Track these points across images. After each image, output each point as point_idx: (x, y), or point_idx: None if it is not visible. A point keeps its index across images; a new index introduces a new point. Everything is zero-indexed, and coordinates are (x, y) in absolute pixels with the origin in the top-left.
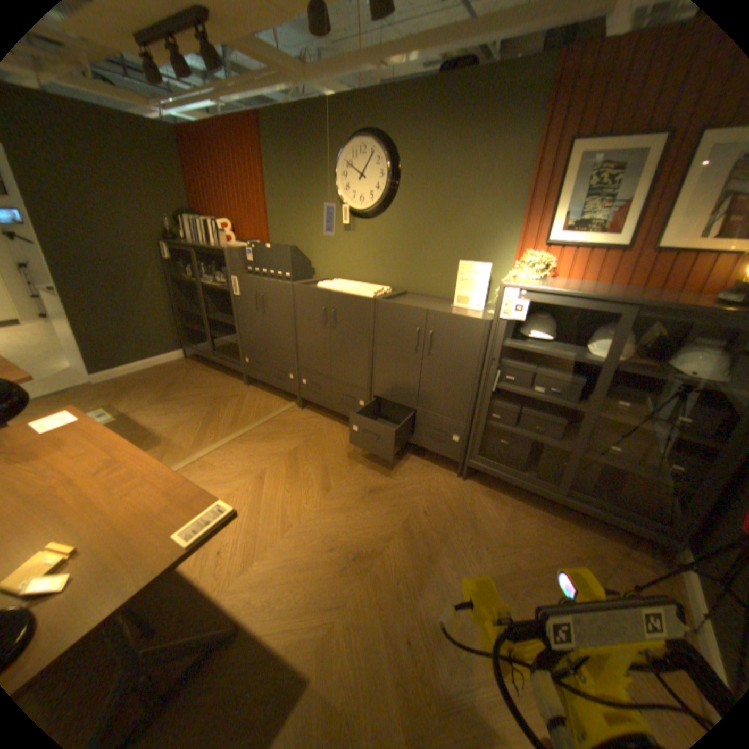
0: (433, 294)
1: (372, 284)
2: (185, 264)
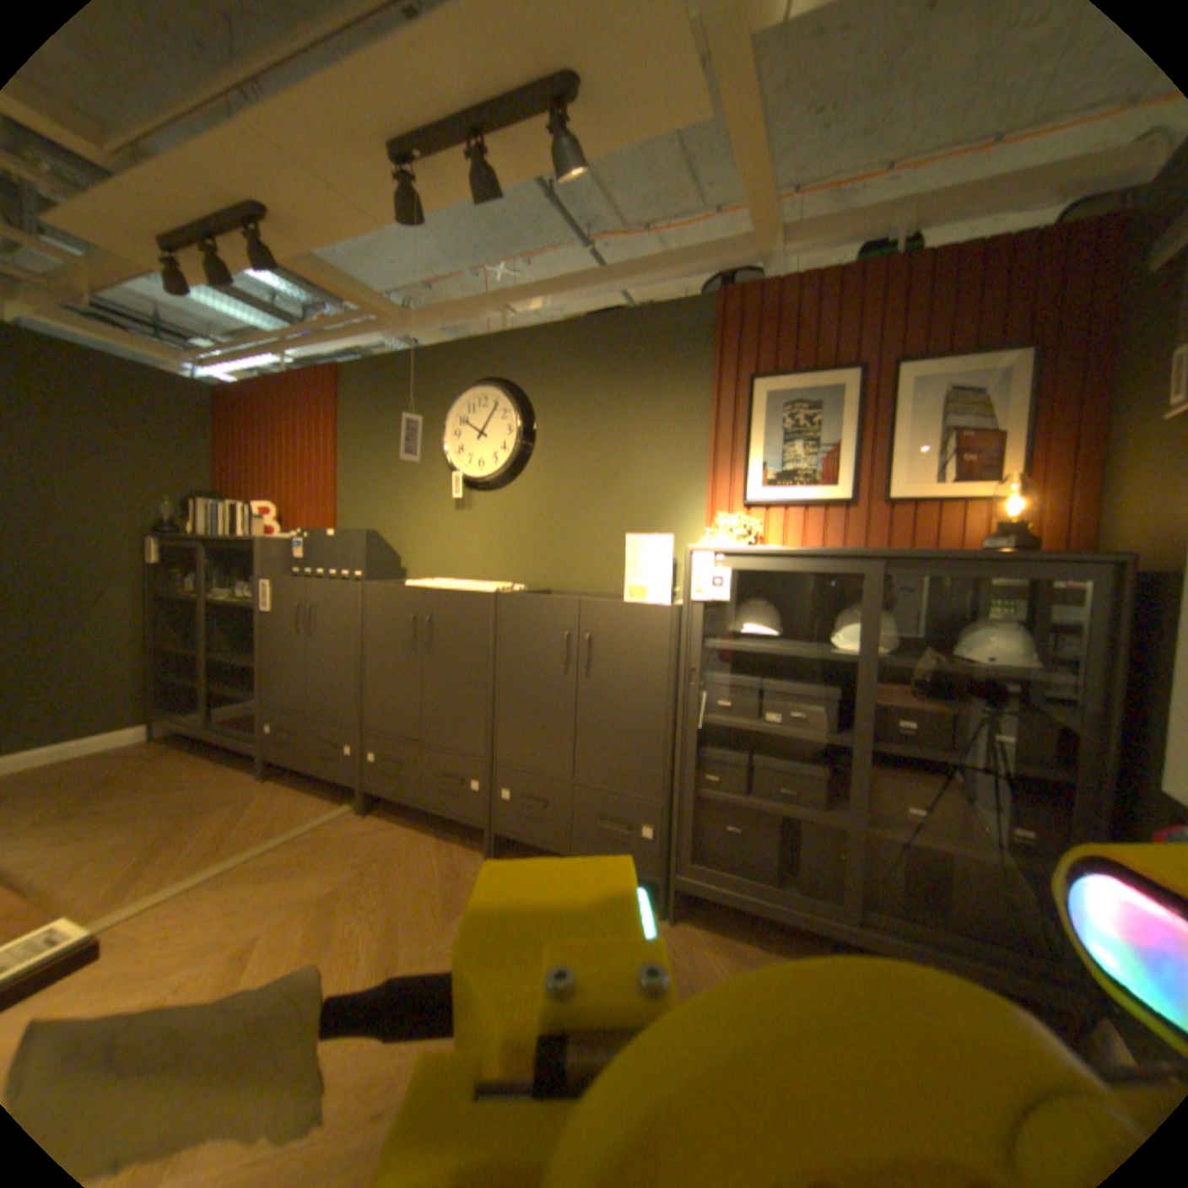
0: (594, 589)
1: (497, 582)
2: (186, 574)
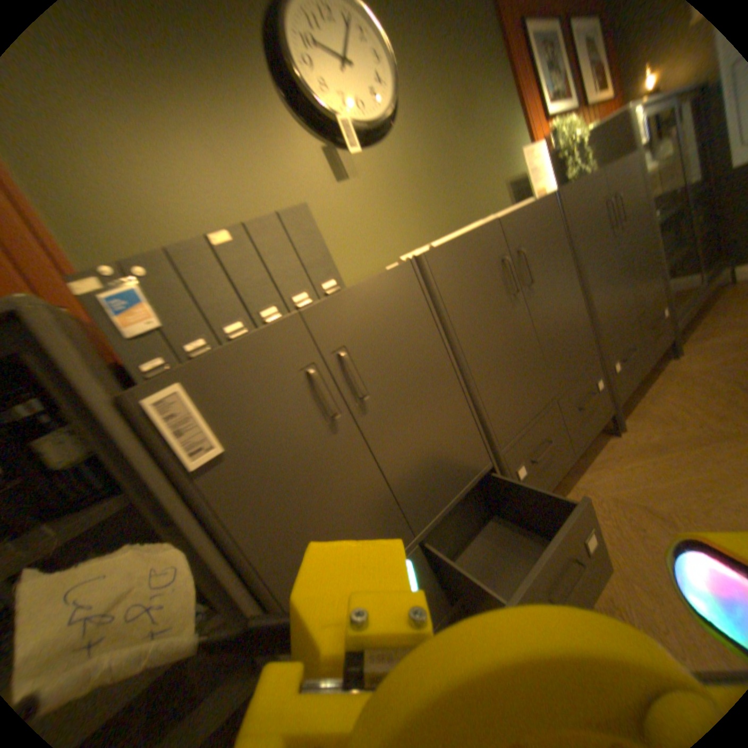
0: None
1: None
2: None
